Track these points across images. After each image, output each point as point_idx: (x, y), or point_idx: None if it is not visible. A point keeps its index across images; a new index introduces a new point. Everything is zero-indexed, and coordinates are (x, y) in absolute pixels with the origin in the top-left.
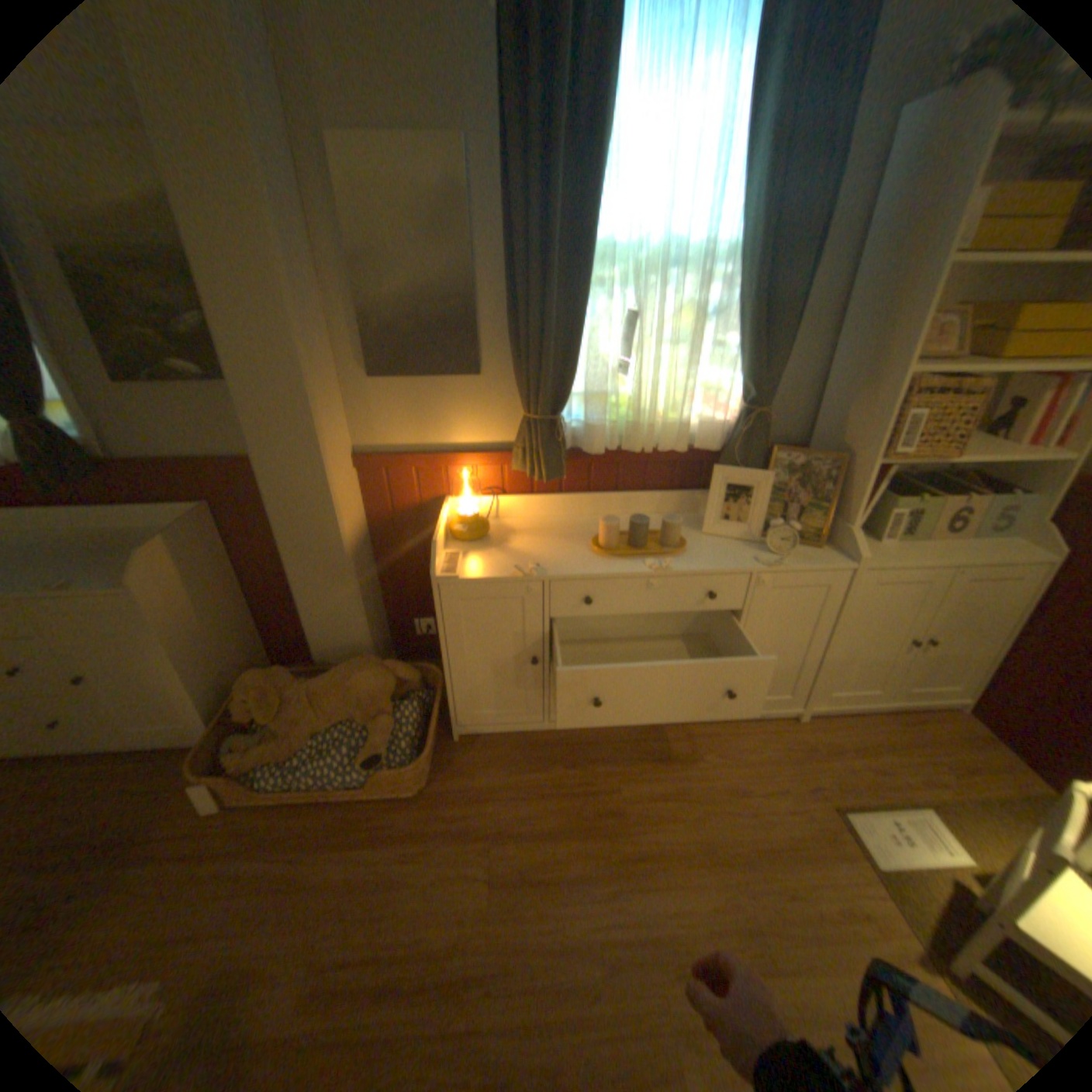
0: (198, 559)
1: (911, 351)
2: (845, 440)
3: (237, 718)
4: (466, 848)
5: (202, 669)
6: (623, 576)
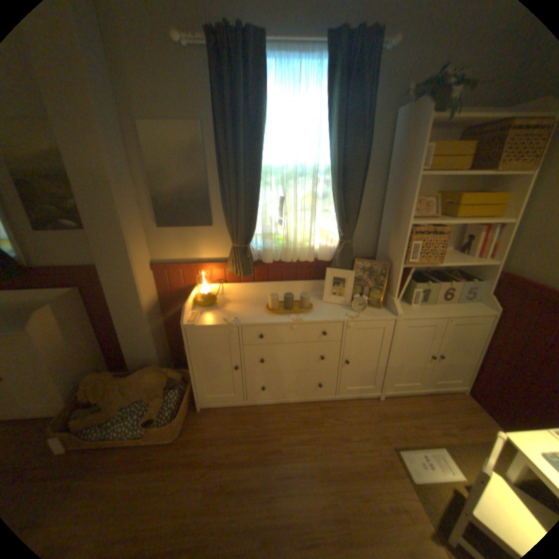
0: (69, 316)
1: (410, 214)
2: (389, 255)
3: (82, 400)
4: (194, 472)
5: (66, 374)
6: (278, 323)
